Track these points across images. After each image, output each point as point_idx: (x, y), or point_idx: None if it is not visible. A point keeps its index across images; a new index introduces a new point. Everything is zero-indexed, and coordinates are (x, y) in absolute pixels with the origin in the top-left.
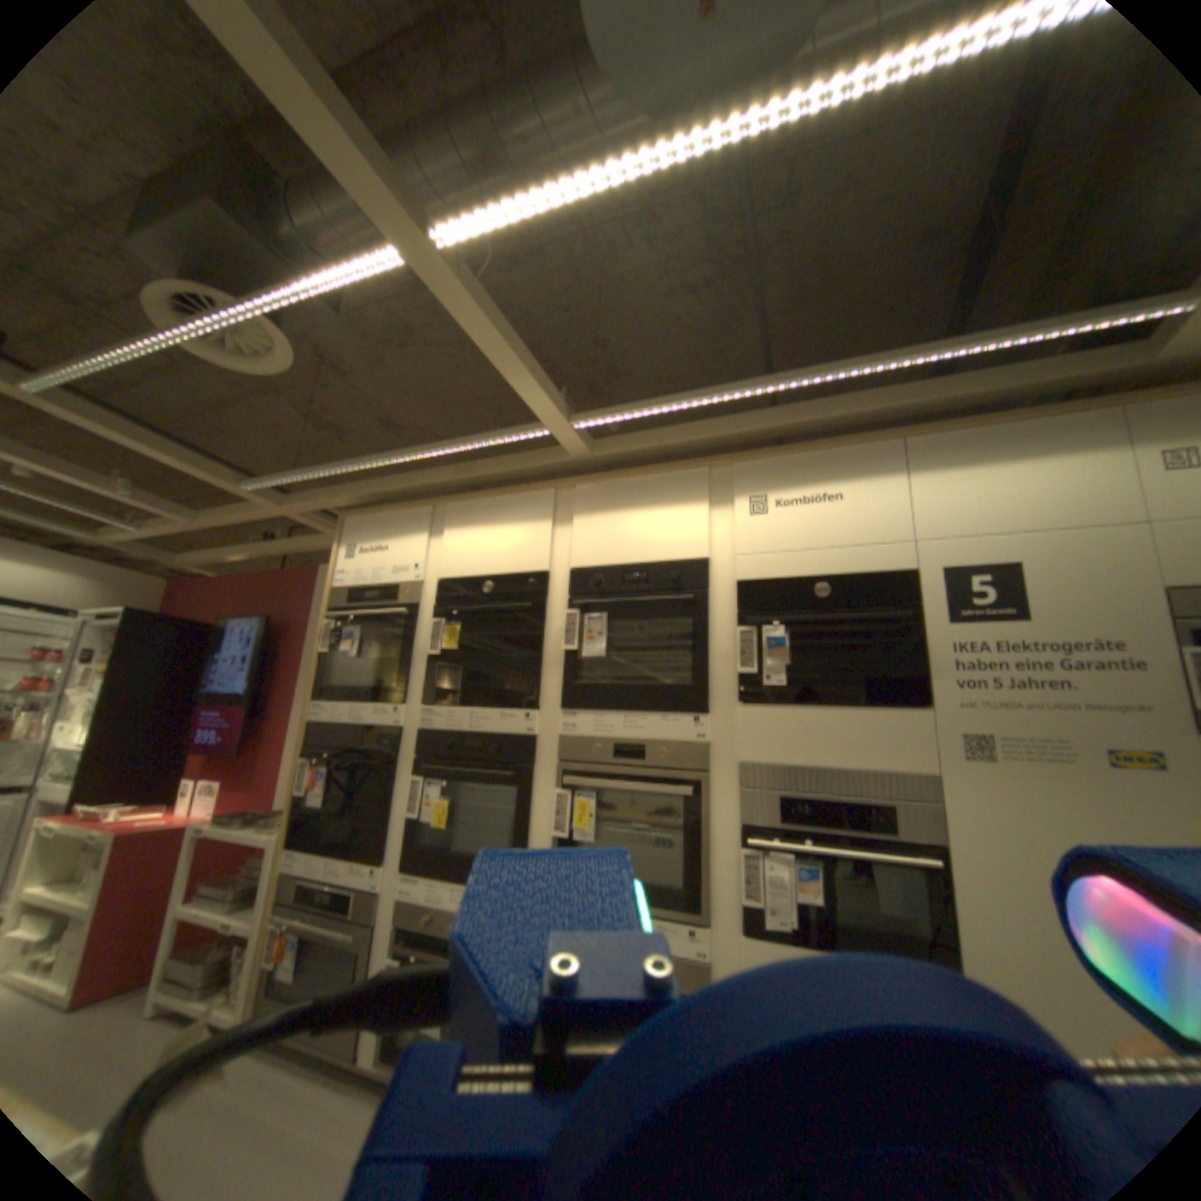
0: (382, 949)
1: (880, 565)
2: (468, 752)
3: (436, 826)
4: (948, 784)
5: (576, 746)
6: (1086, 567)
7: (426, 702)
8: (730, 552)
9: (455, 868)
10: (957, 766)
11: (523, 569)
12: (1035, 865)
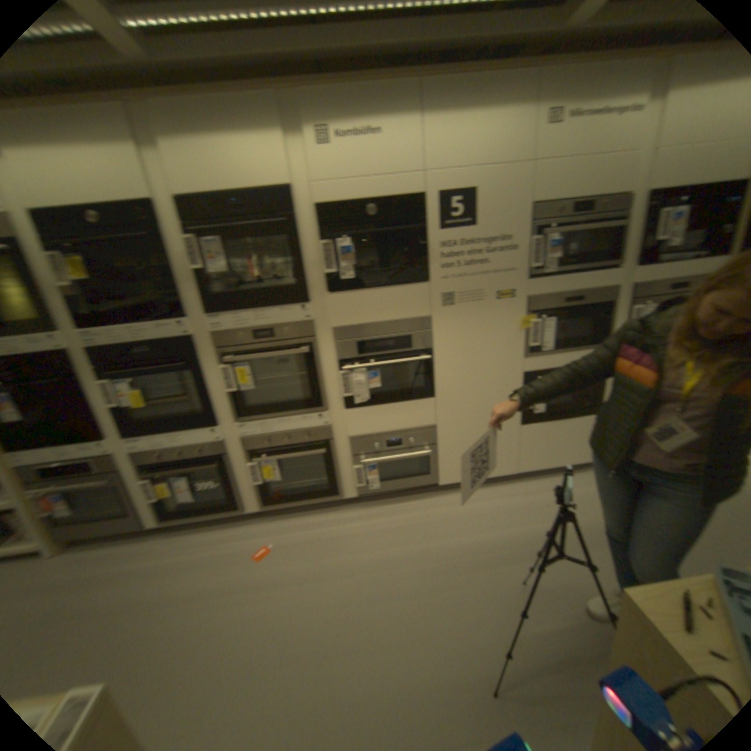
0: (127, 481)
1: (403, 192)
2: (135, 358)
3: (130, 406)
4: (432, 321)
5: (222, 339)
6: (503, 193)
7: (74, 328)
8: (304, 181)
9: (160, 427)
10: (437, 312)
11: (119, 197)
12: (463, 349)
